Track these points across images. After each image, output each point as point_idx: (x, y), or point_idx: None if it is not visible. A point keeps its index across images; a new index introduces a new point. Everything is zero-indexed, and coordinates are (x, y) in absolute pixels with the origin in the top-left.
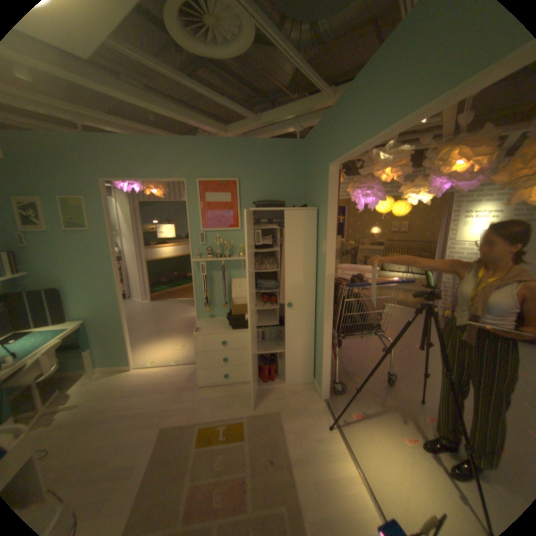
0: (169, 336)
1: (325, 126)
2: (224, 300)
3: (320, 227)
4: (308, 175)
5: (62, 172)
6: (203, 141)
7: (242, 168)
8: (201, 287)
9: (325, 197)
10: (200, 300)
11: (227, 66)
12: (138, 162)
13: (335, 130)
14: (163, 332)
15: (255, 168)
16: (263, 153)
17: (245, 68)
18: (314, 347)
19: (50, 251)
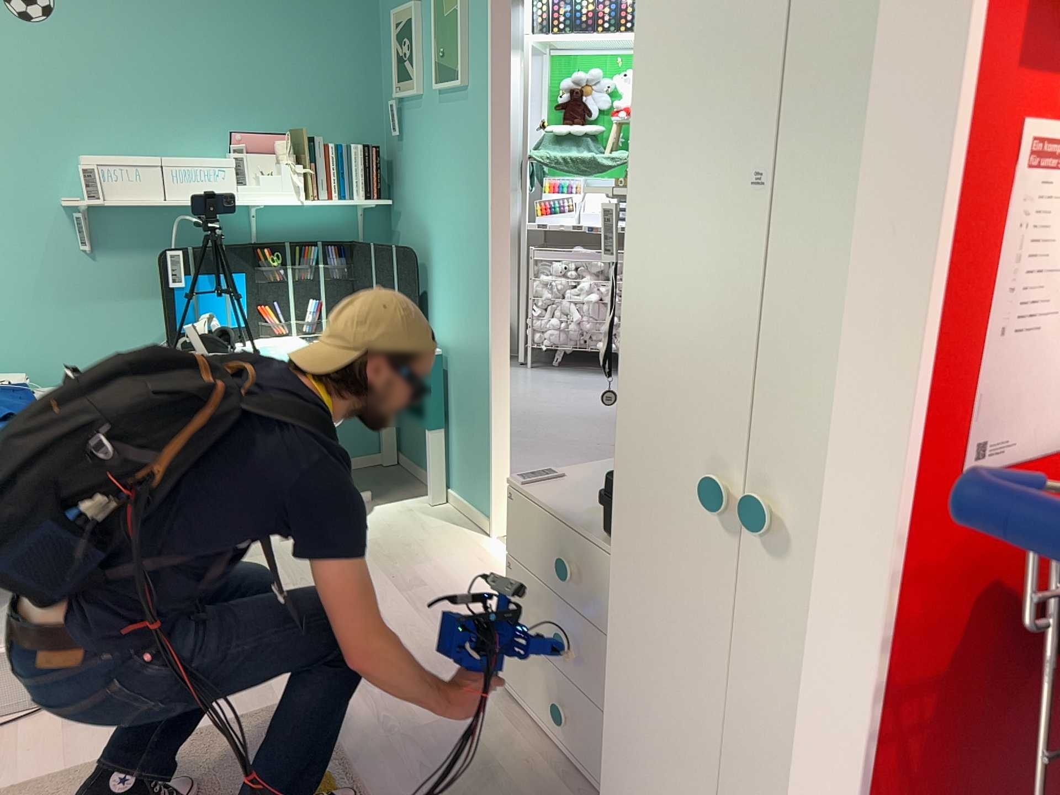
0: None
1: None
2: None
3: None
4: None
5: None
6: None
7: None
8: None
9: None
10: None
11: None
12: None
13: None
14: None
15: None
16: None
17: None
18: None
19: (422, 150)
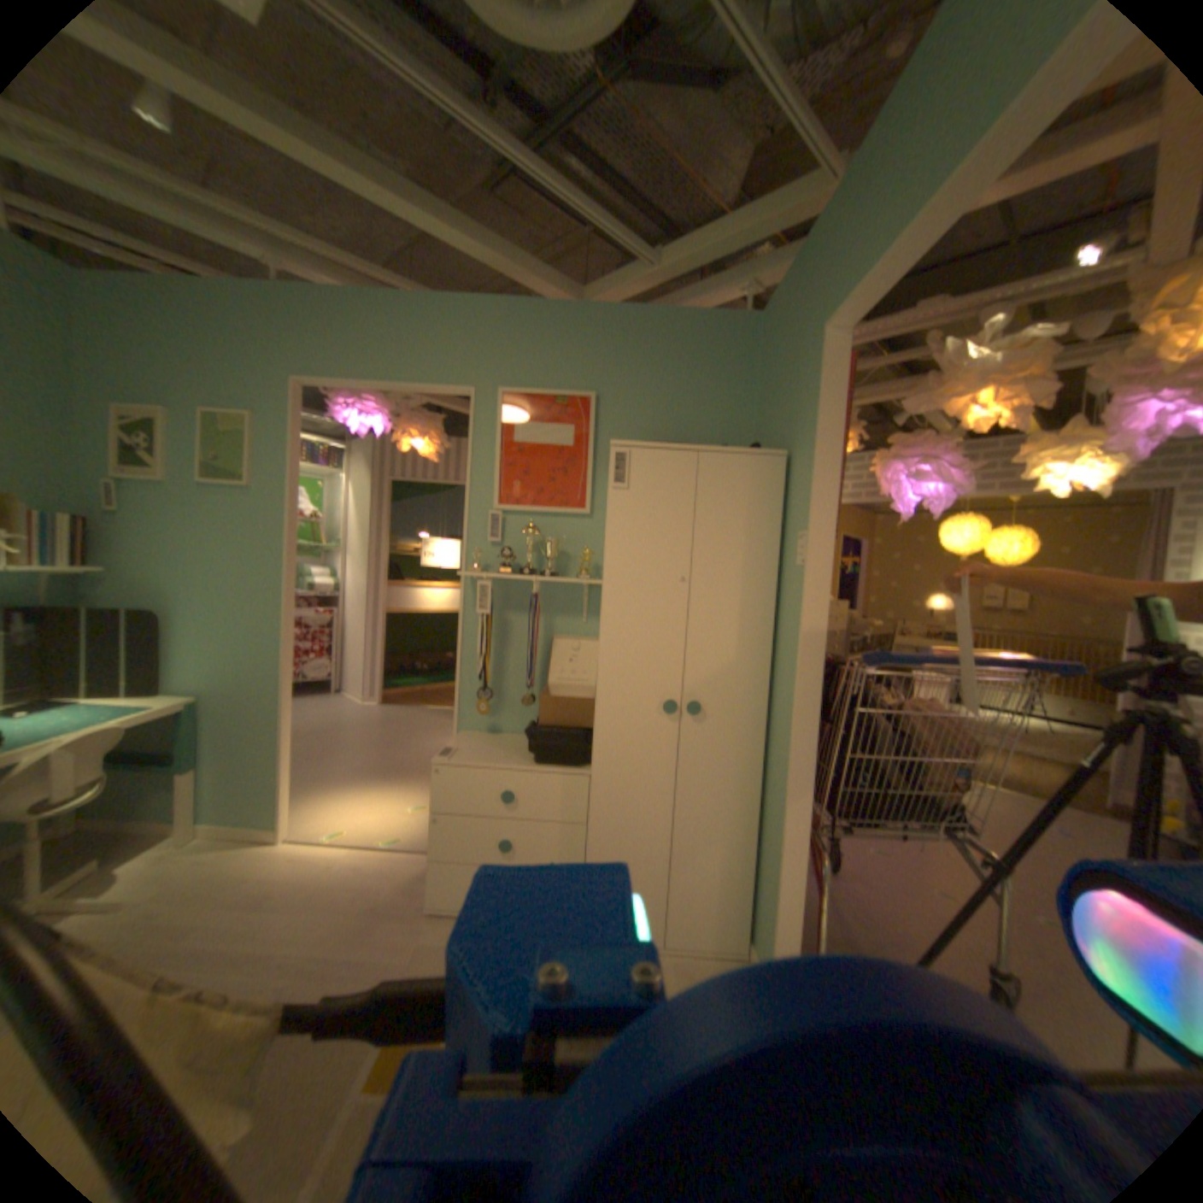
0: (394, 781)
1: (817, 242)
2: (528, 692)
3: (791, 501)
4: (769, 387)
5: (216, 360)
6: (522, 306)
7: (605, 371)
8: (476, 650)
9: (808, 416)
10: (468, 683)
11: (596, 157)
12: (375, 345)
13: (844, 232)
14: (382, 772)
15: (637, 372)
16: (659, 338)
17: (636, 160)
18: (758, 848)
19: (159, 529)
